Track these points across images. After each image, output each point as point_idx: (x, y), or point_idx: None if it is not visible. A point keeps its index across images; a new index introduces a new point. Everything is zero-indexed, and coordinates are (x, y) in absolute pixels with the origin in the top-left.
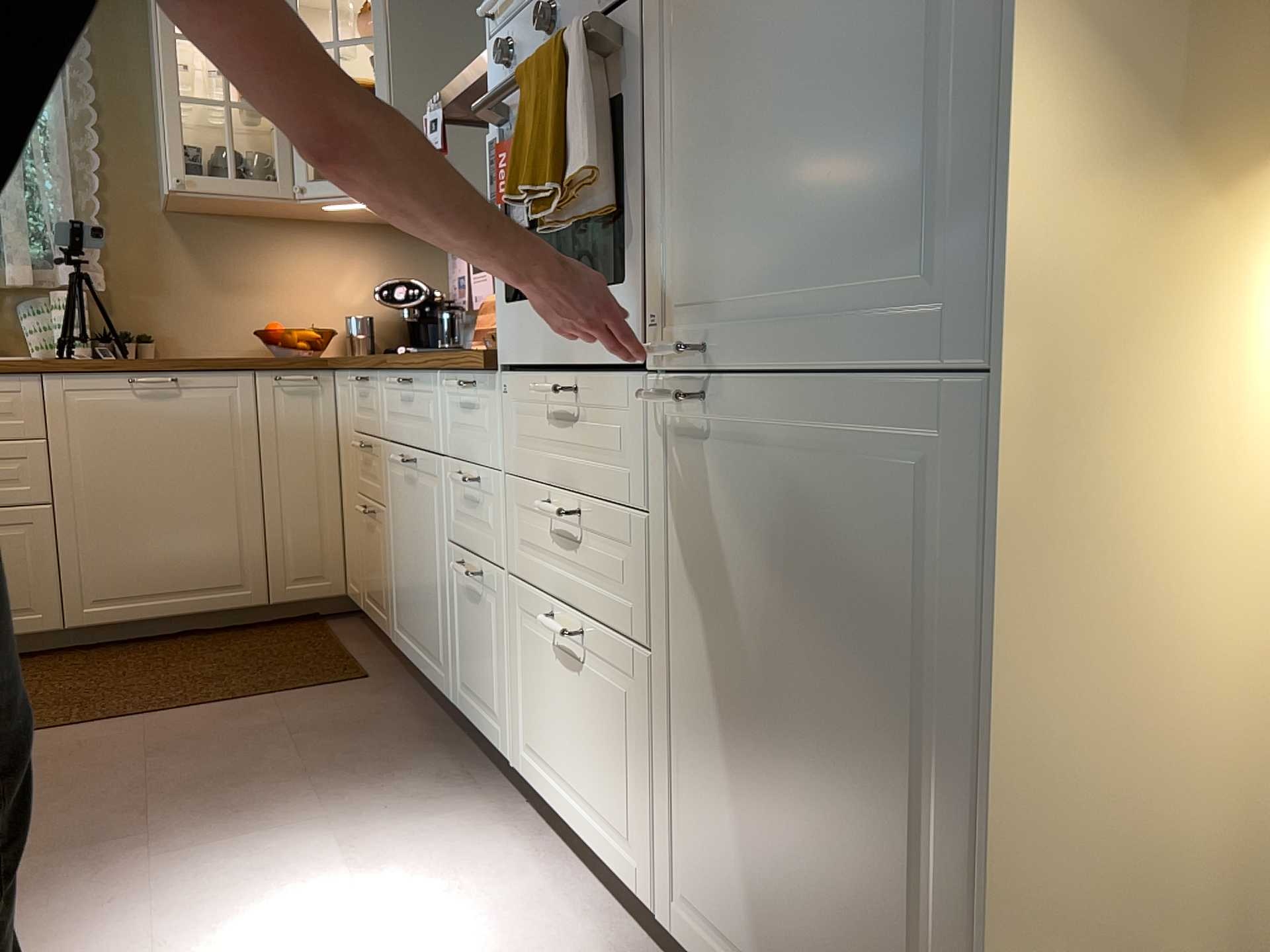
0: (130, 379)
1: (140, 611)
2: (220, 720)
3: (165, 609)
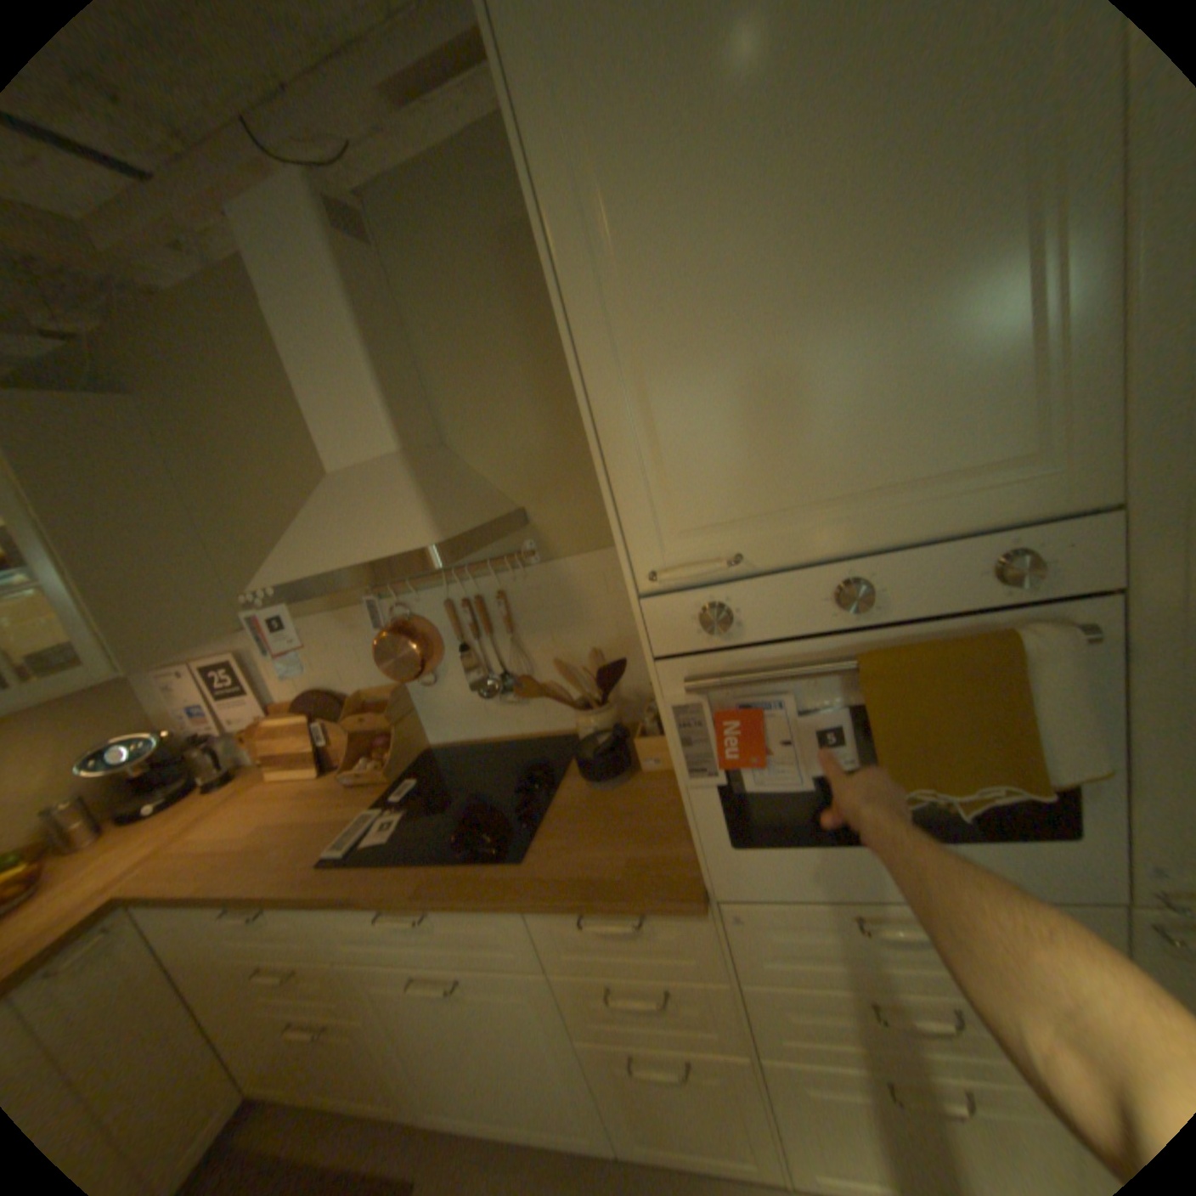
0: None
1: None
2: None
3: None
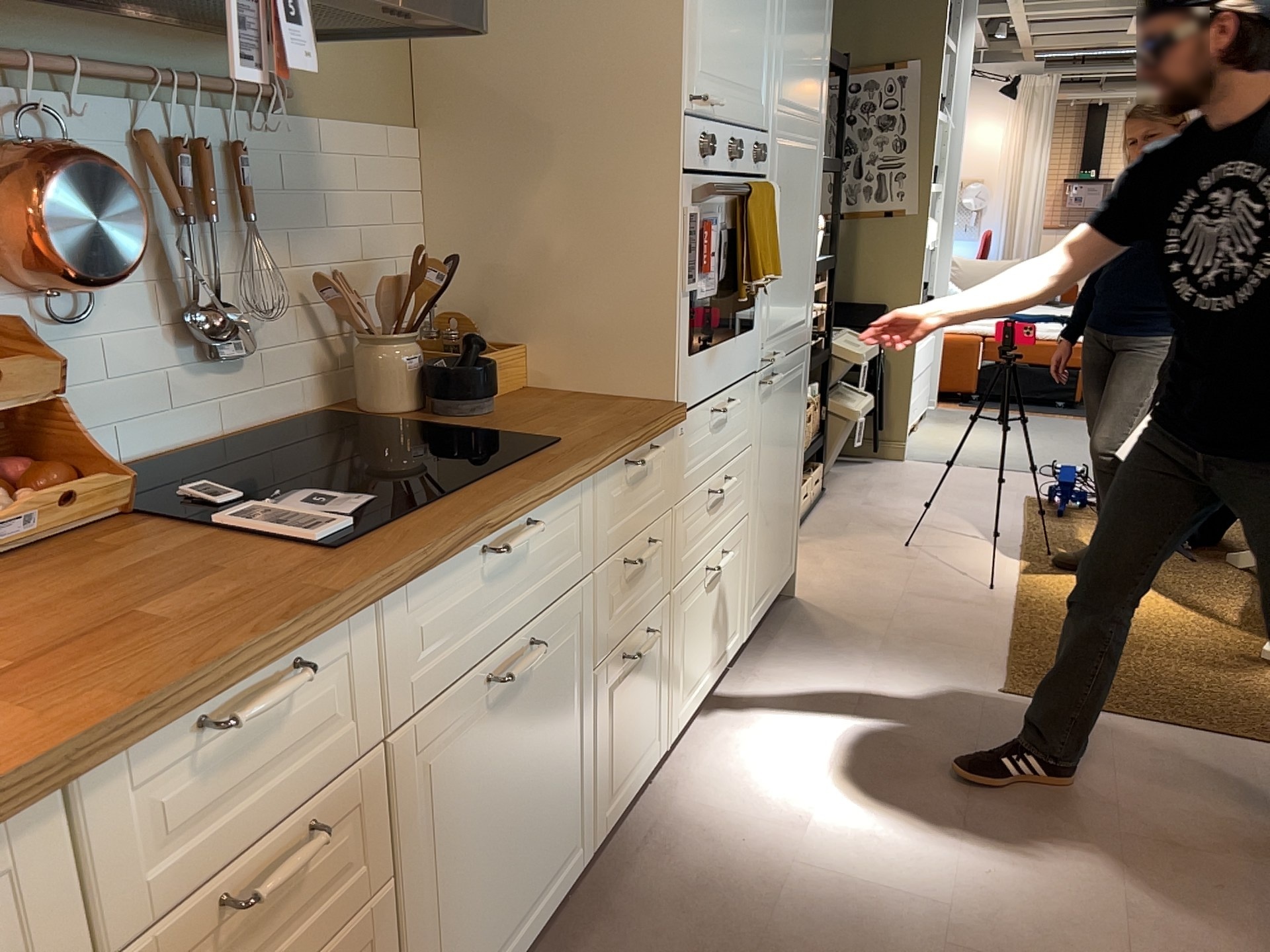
0: None
1: None
2: None
3: None
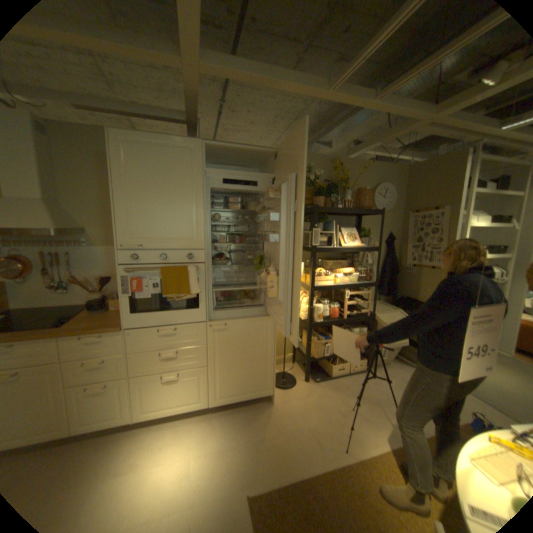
0: None
1: None
2: None
3: None
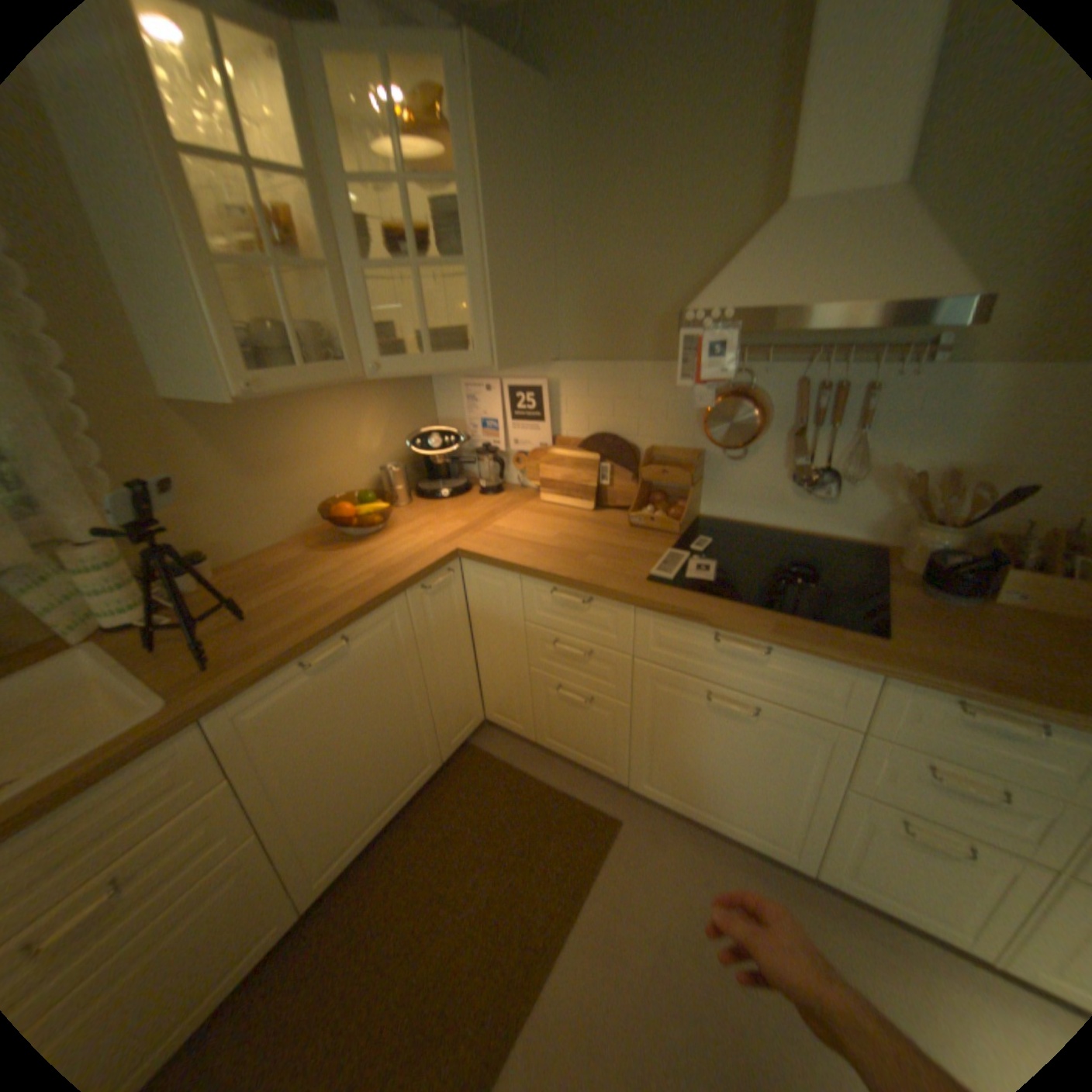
0: (302, 663)
1: (359, 847)
2: (605, 968)
3: (378, 828)
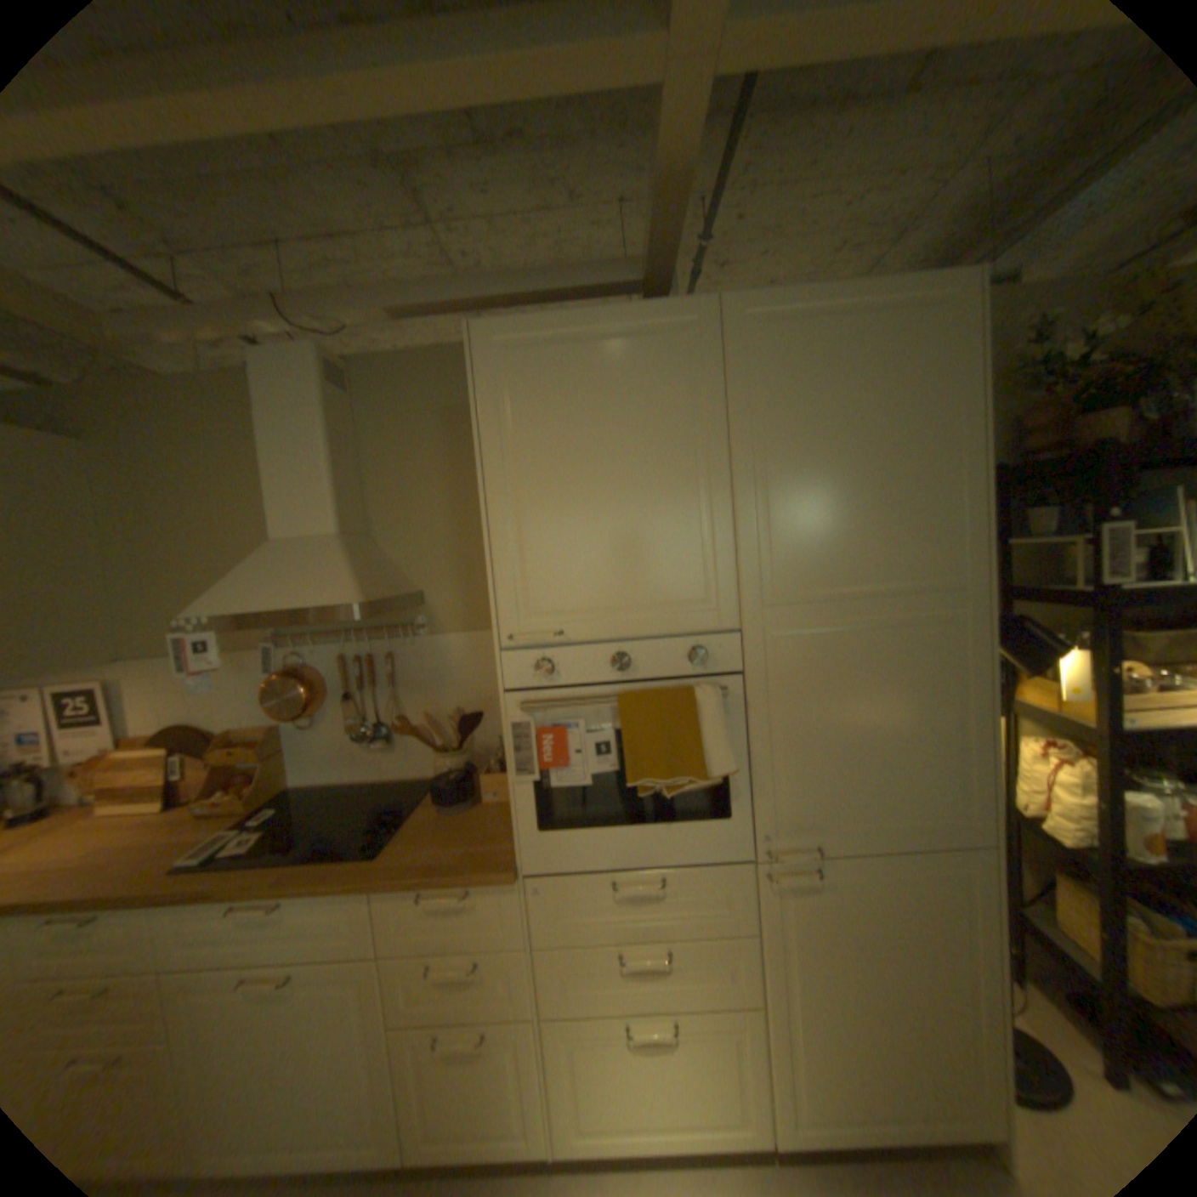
0: None
1: None
2: None
3: None
